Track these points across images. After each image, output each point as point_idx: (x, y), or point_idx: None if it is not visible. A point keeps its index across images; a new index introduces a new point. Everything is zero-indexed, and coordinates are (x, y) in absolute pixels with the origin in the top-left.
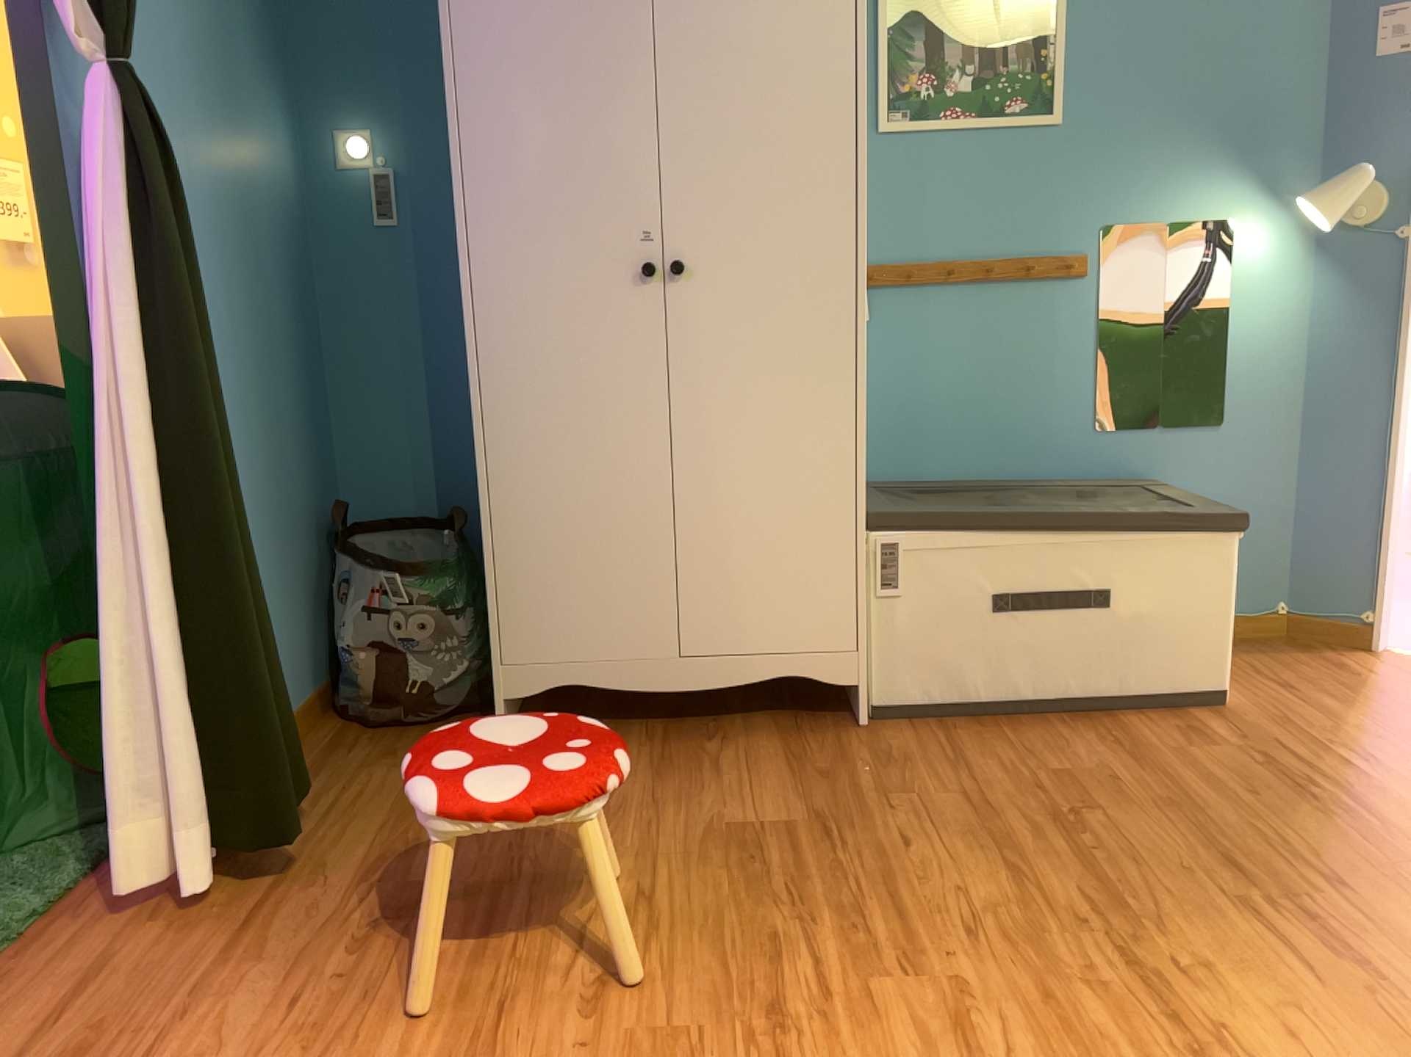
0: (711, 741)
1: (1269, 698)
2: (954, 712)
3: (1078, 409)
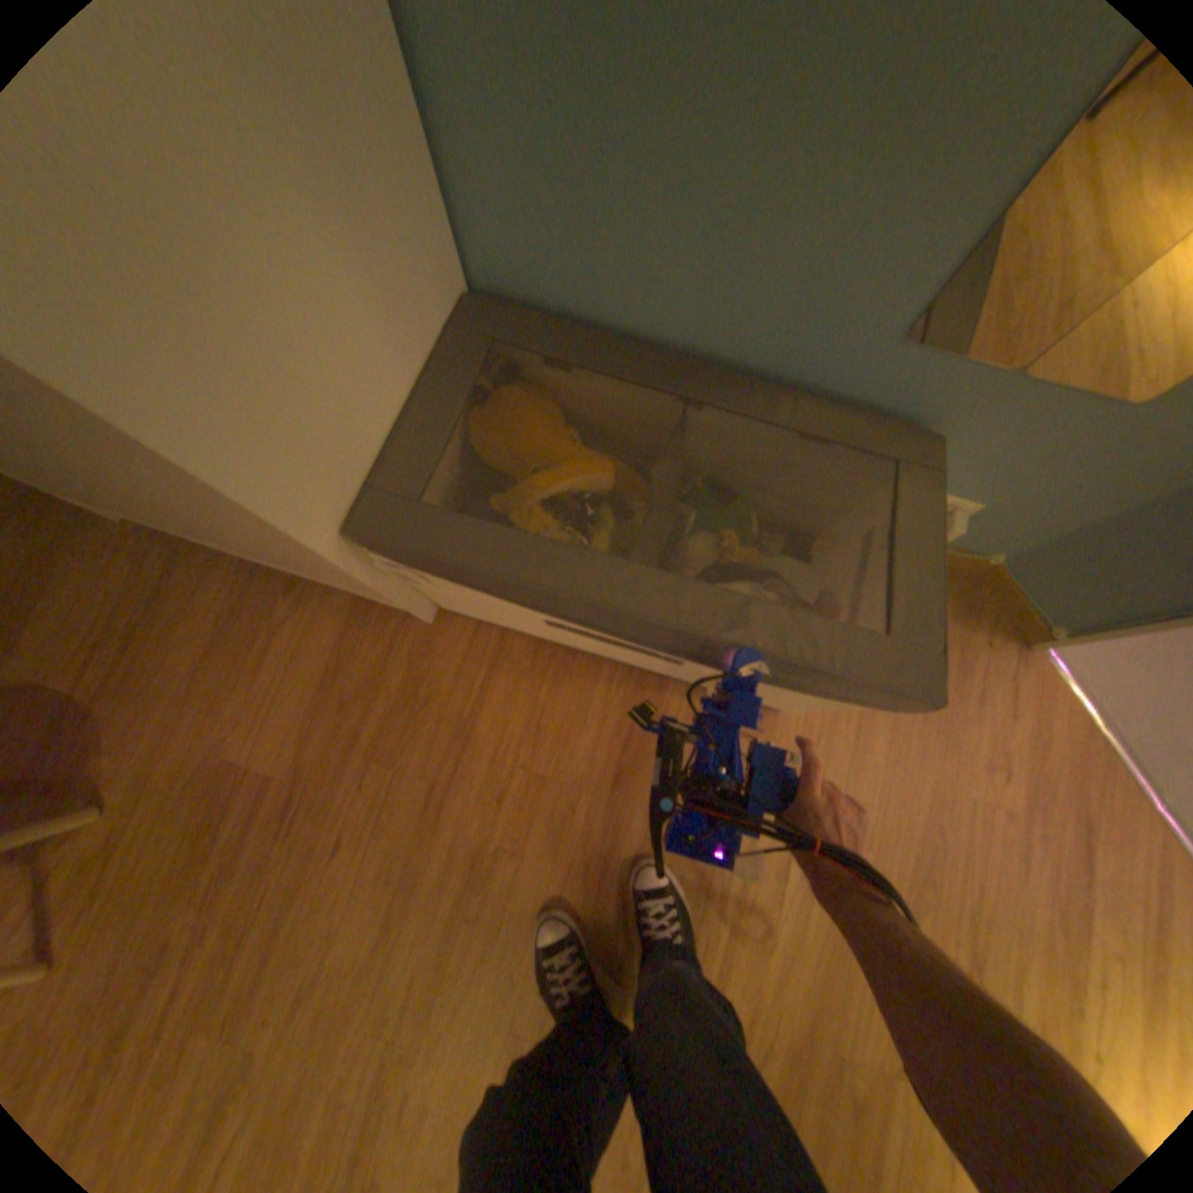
0: (291, 595)
1: (841, 713)
2: (525, 632)
3: (902, 296)
